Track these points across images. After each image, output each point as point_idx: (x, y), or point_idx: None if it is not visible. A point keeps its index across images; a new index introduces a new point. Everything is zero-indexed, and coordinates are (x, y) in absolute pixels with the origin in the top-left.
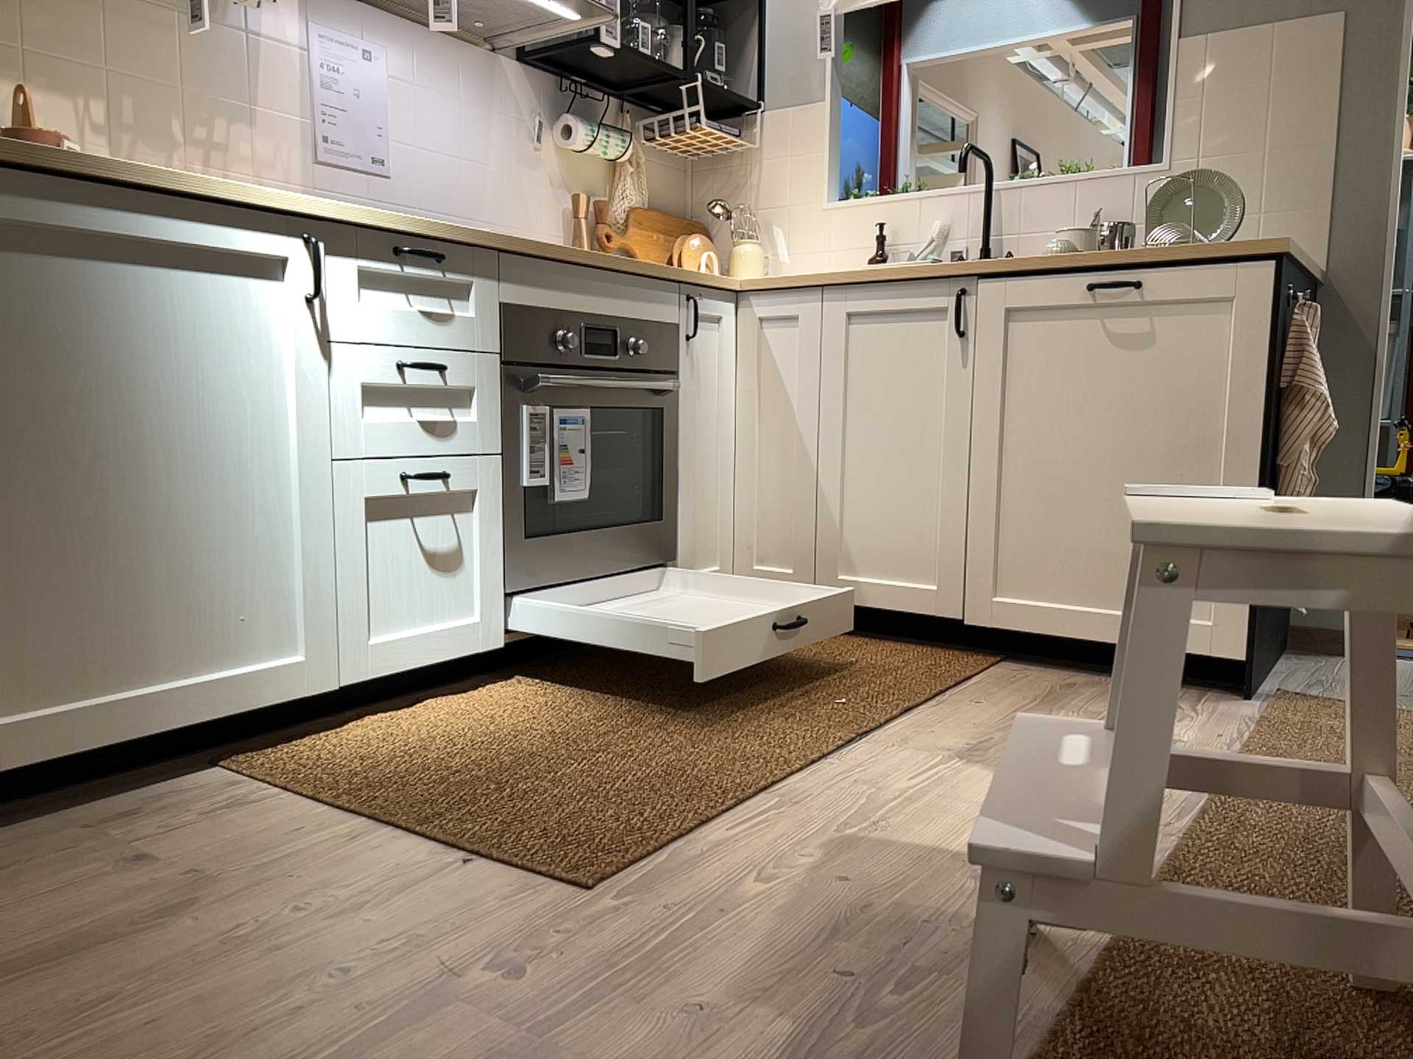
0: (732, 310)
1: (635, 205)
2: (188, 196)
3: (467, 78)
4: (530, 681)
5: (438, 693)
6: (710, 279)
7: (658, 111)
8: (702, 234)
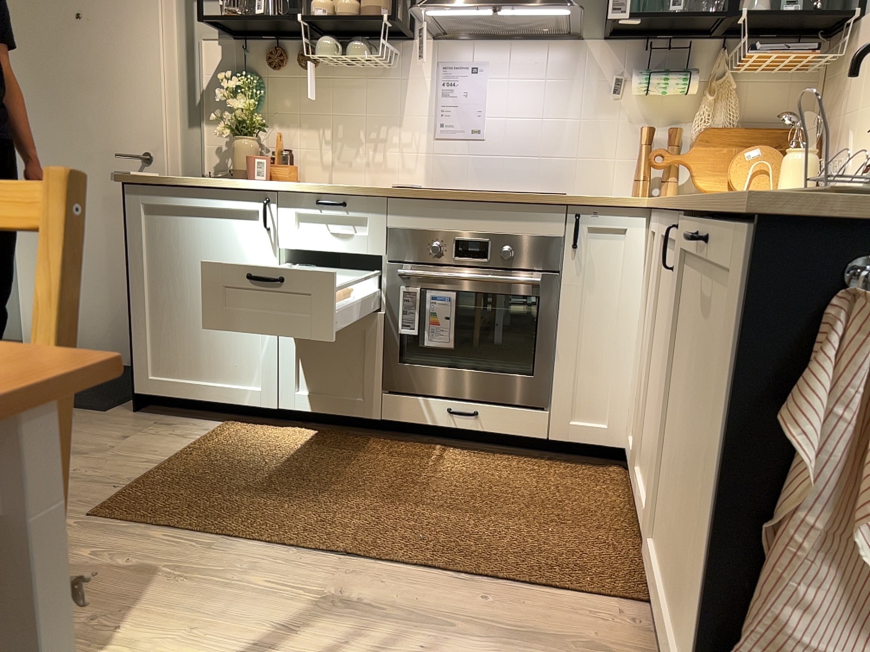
0: (643, 227)
1: (712, 127)
2: (212, 187)
3: (550, 62)
4: (400, 447)
5: (358, 433)
6: (603, 203)
7: (772, 38)
8: (784, 144)
